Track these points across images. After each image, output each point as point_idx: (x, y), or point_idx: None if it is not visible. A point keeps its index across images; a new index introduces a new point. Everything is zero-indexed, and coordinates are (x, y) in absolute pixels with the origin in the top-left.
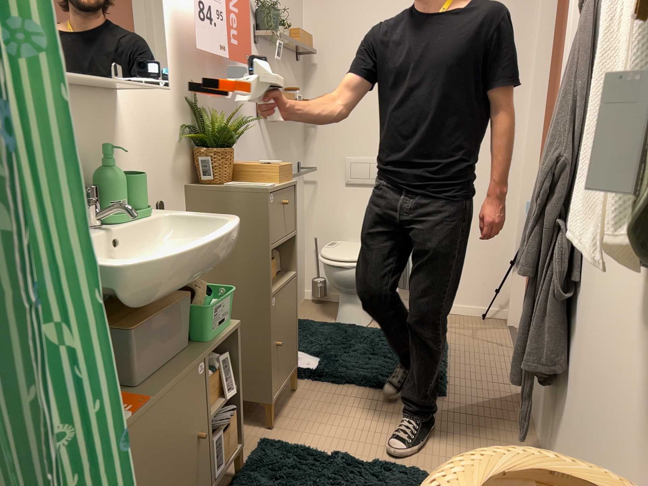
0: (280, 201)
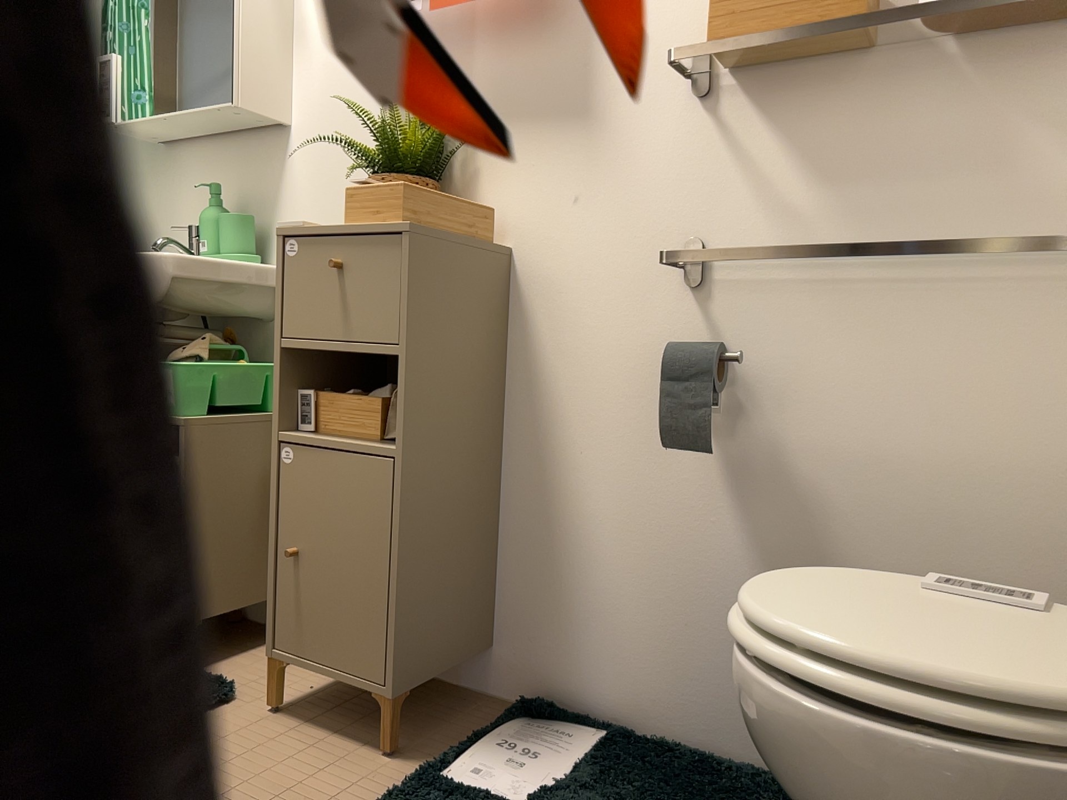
0: (321, 258)
